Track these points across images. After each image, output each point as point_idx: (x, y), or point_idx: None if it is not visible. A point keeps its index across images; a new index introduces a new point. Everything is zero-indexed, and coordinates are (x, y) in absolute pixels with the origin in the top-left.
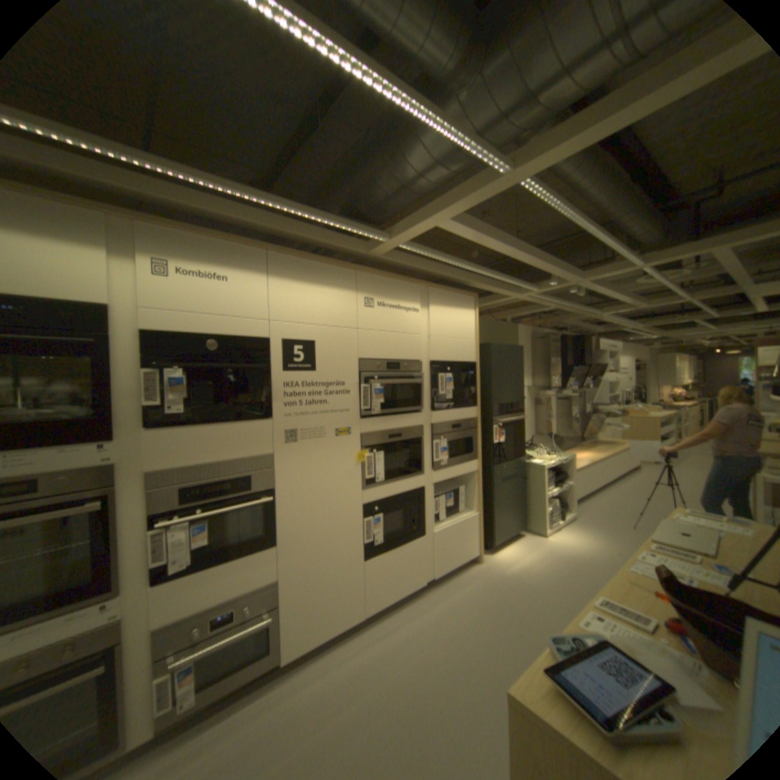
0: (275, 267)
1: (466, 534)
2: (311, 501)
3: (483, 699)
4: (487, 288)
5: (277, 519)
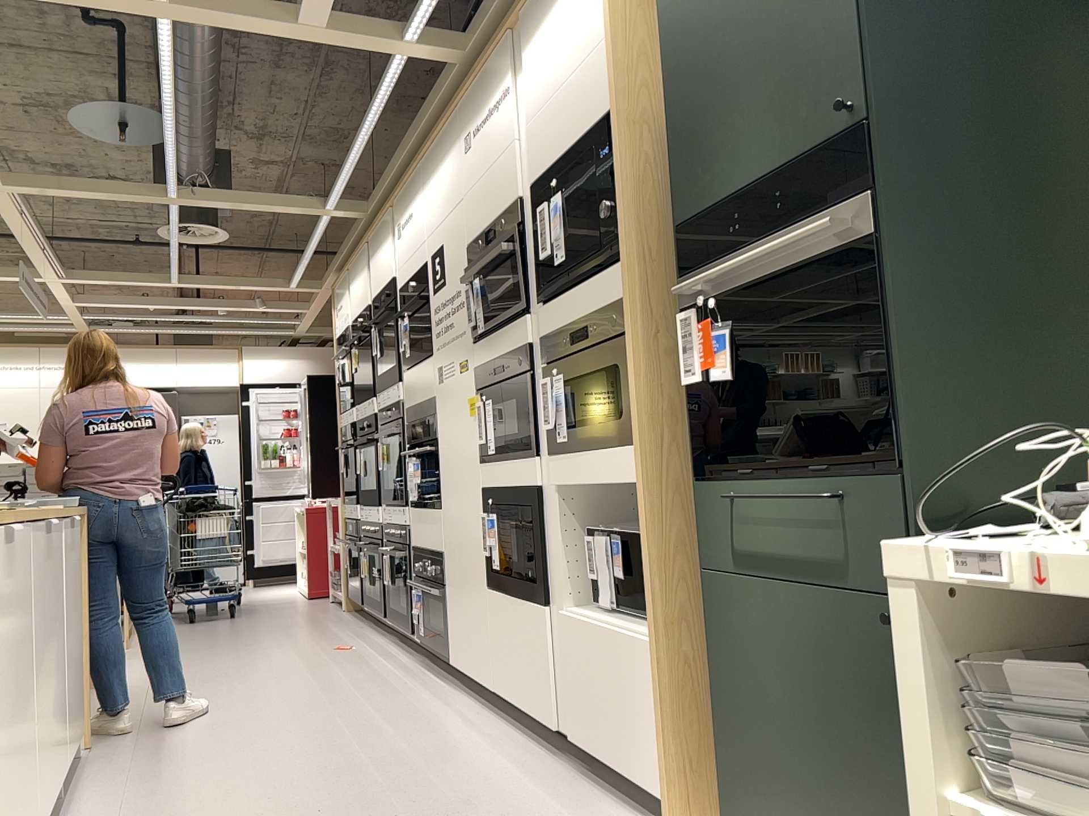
0: (424, 172)
1: (626, 682)
2: (452, 463)
3: (283, 776)
4: None
5: (440, 476)
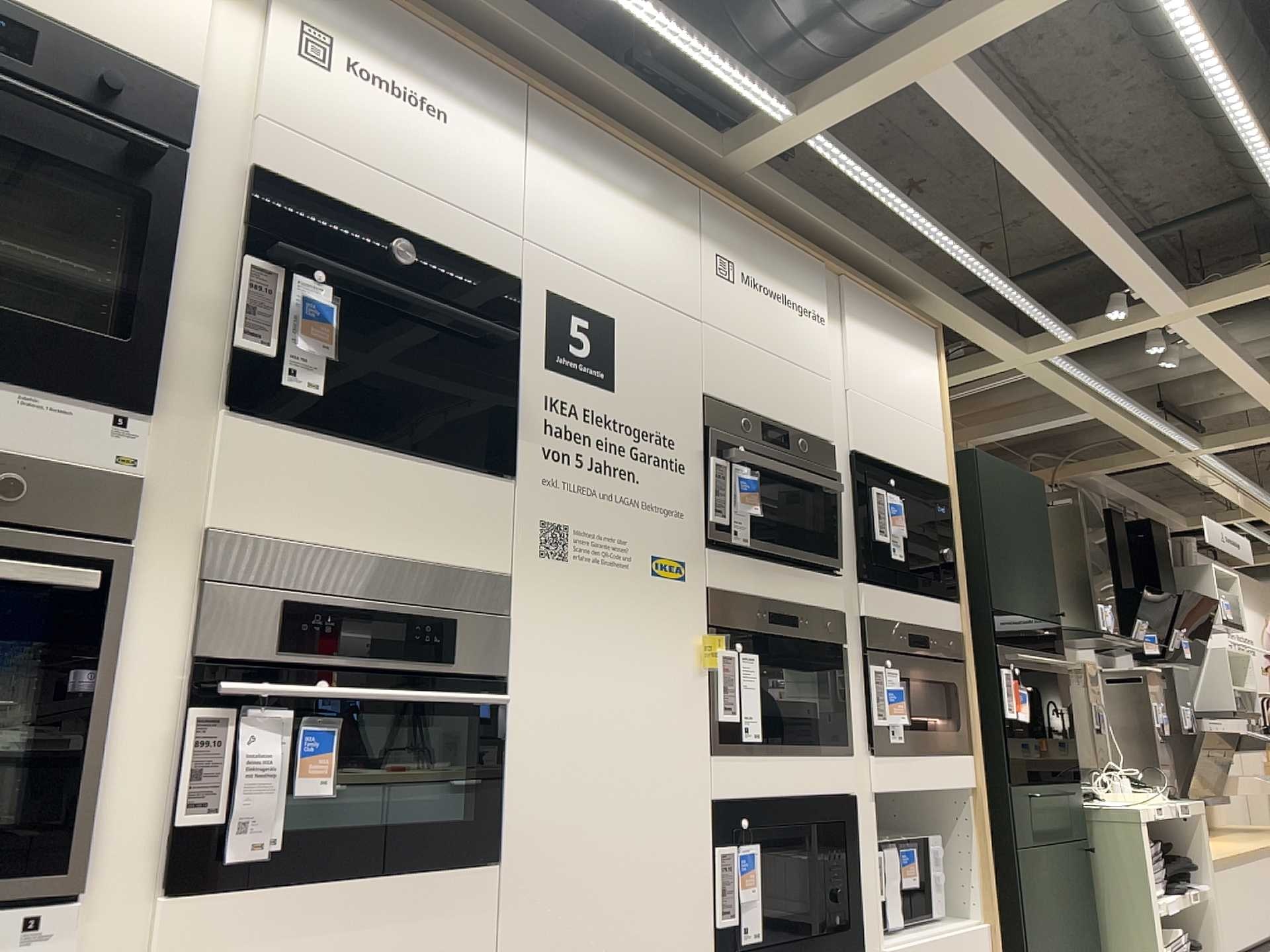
0: (545, 124)
1: None
2: (594, 748)
3: None
4: (955, 318)
5: (510, 775)
